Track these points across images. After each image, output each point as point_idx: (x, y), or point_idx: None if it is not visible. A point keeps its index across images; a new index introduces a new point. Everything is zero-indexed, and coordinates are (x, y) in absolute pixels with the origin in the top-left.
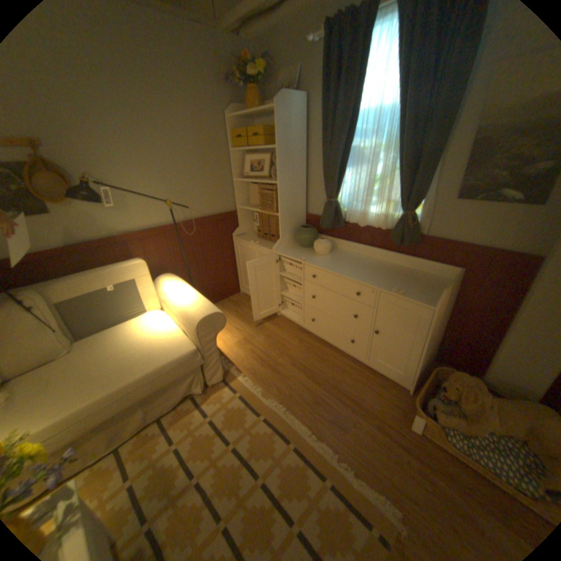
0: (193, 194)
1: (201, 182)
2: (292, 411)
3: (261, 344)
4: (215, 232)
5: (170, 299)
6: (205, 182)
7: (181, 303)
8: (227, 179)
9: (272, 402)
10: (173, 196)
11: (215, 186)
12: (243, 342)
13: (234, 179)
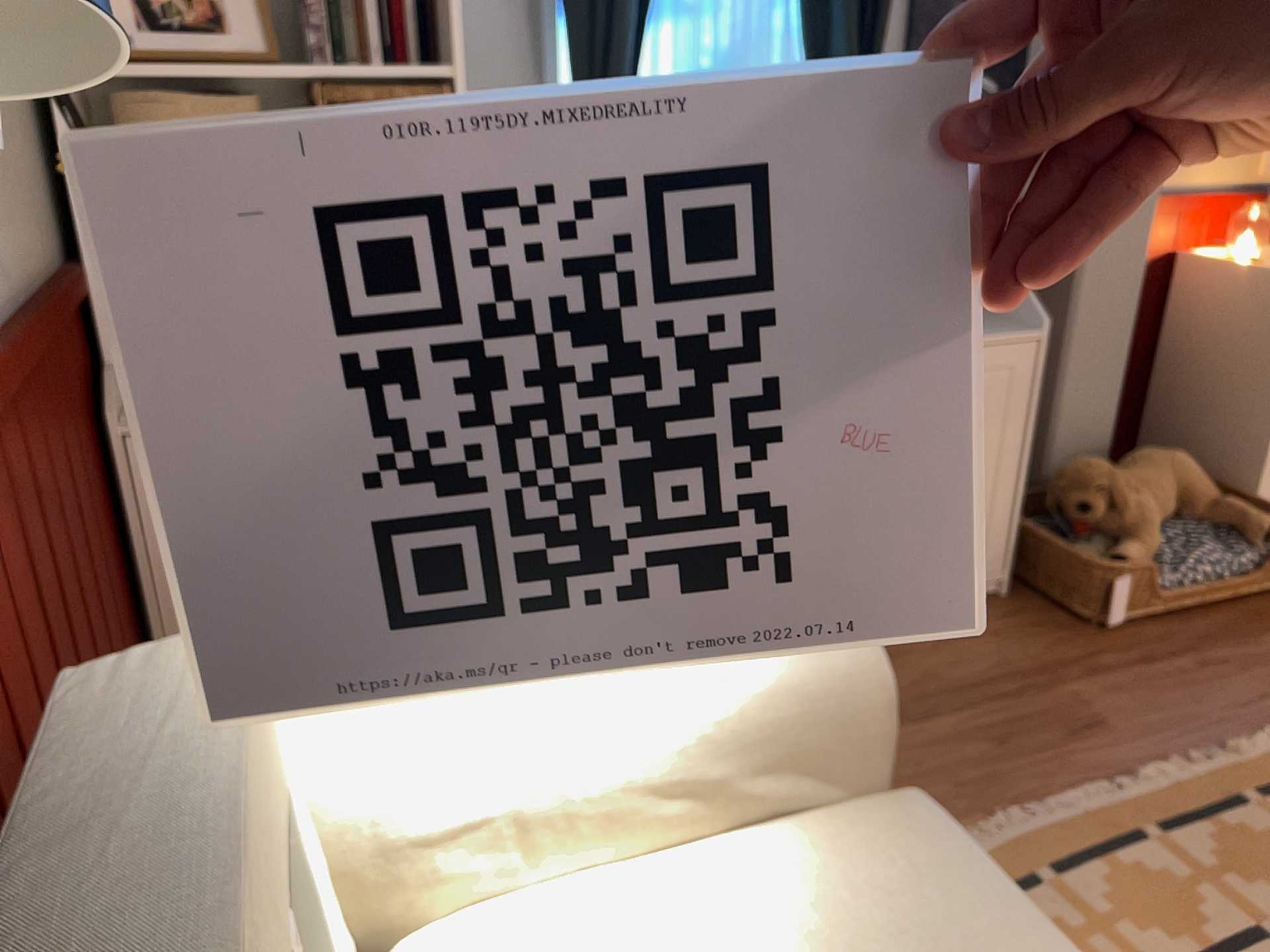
0: None
1: None
2: (1022, 800)
3: None
4: (62, 410)
5: (541, 757)
6: None
7: (664, 698)
8: None
9: (979, 836)
10: None
11: None
12: None
13: None
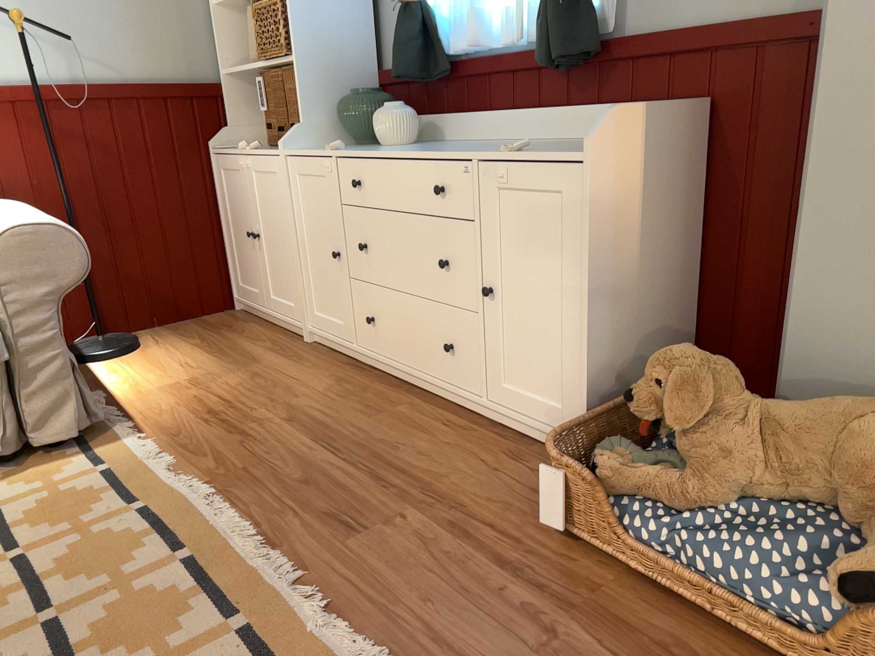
0: (102, 28)
1: (123, 1)
2: (232, 495)
3: (230, 388)
4: (160, 131)
5: None
6: (136, 2)
7: None
8: (197, 6)
9: (187, 480)
10: (47, 22)
11: (164, 17)
12: (184, 385)
13: (214, 5)
